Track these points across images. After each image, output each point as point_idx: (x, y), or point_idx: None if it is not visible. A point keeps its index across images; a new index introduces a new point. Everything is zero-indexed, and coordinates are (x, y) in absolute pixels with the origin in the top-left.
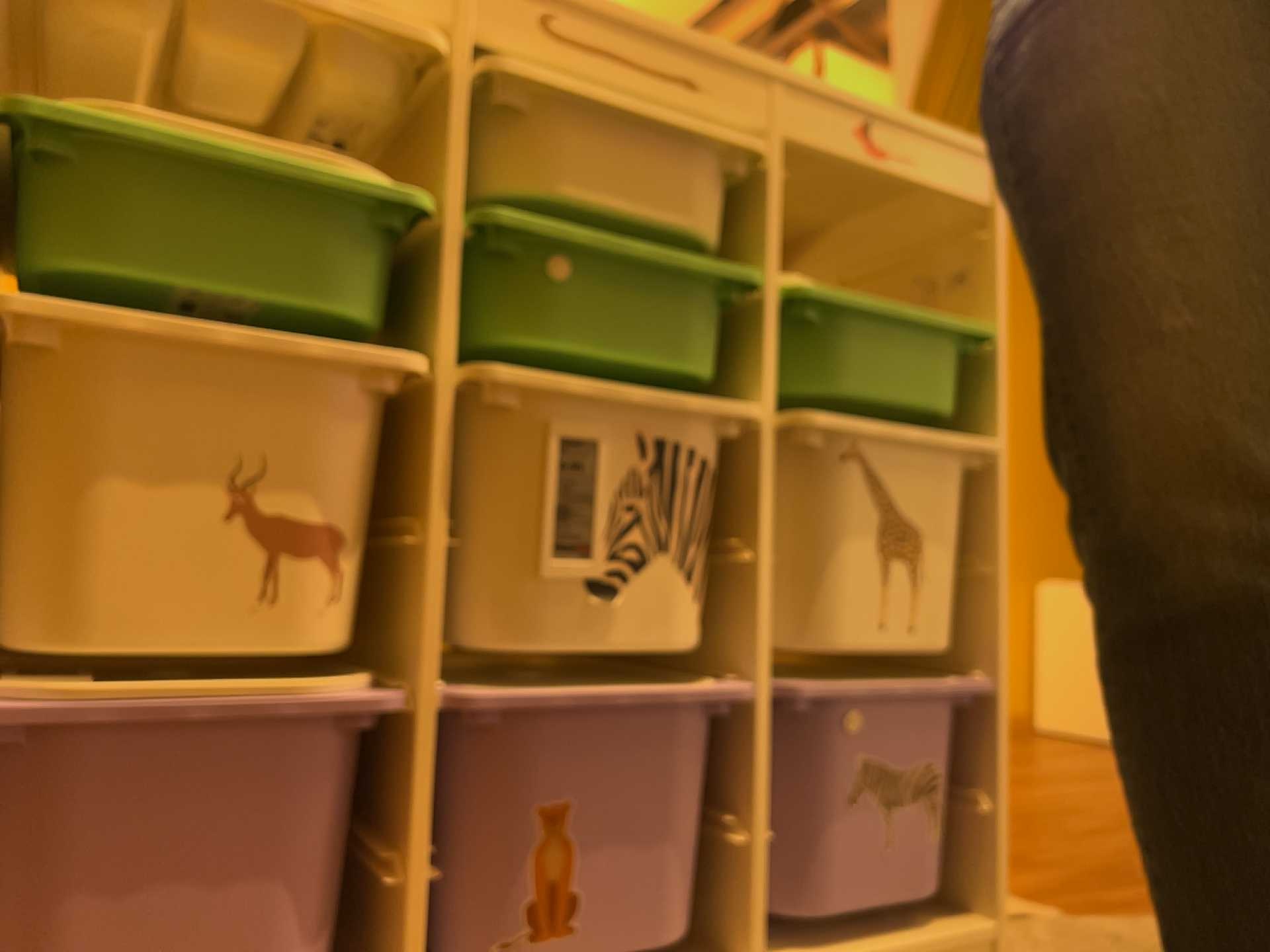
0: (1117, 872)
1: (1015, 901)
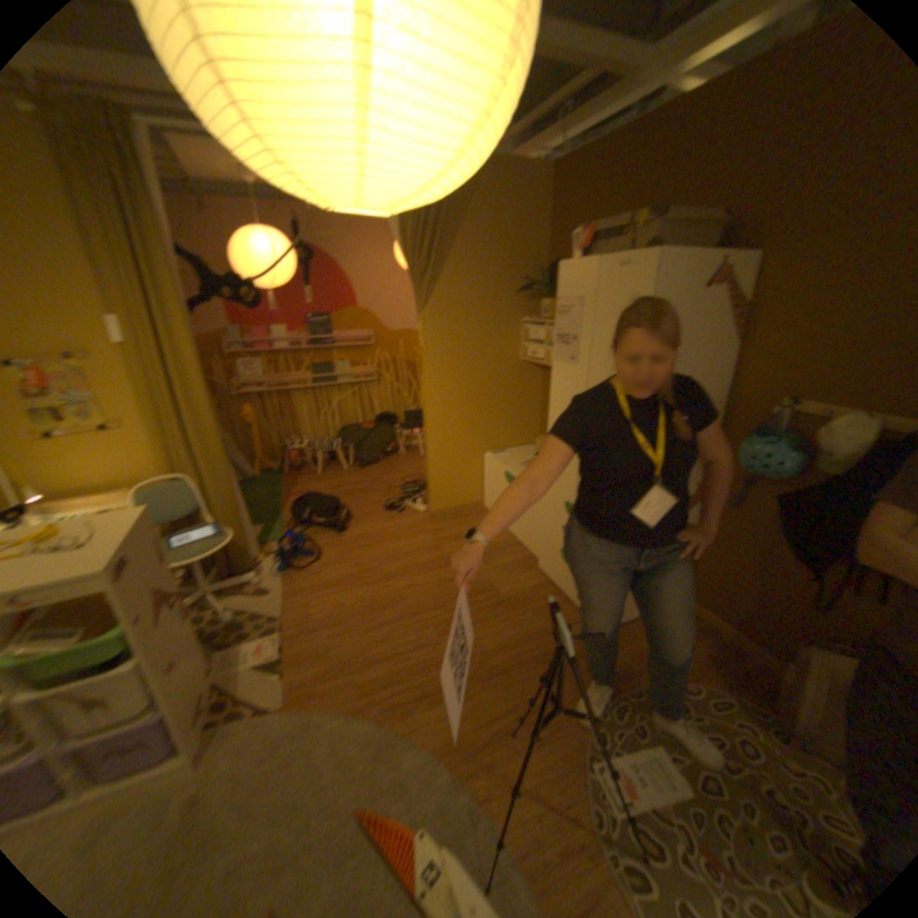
0: (342, 672)
1: (271, 705)
